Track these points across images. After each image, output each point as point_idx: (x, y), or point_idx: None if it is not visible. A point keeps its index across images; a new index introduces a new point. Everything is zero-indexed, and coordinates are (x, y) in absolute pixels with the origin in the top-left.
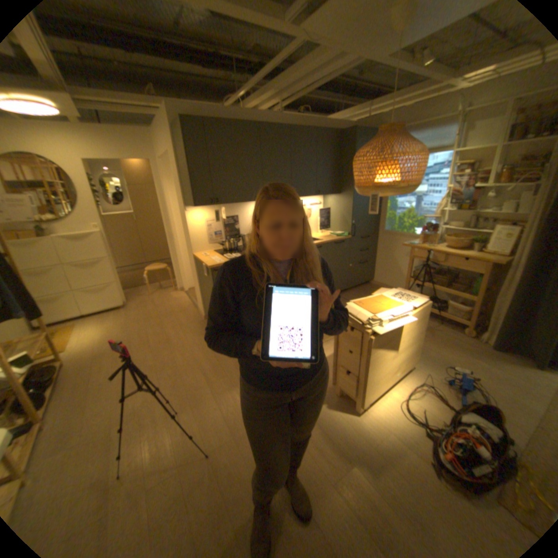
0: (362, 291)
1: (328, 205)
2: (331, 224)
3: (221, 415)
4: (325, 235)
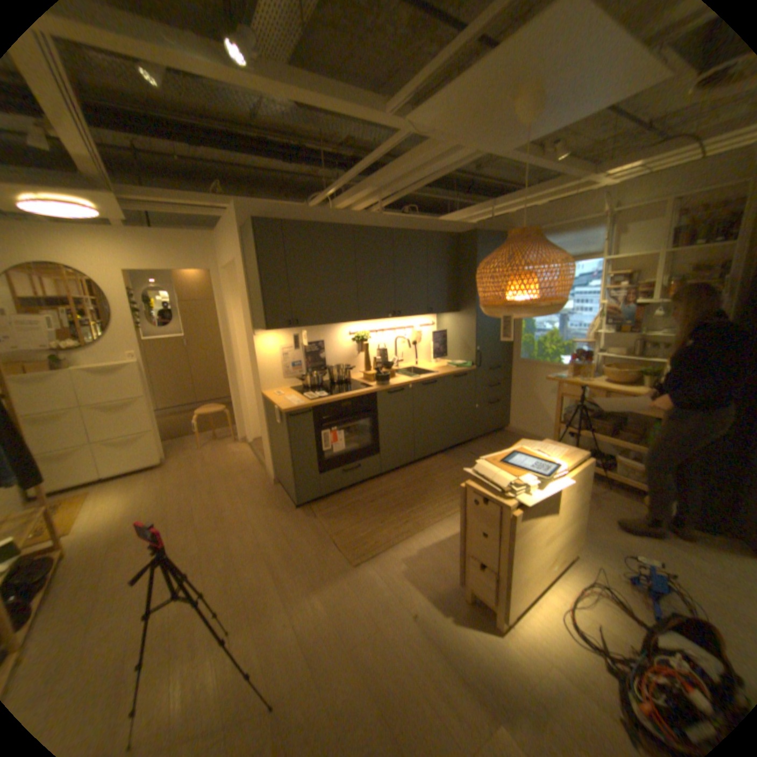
0: (495, 441)
1: (444, 326)
2: (449, 350)
3: (295, 636)
4: (441, 365)
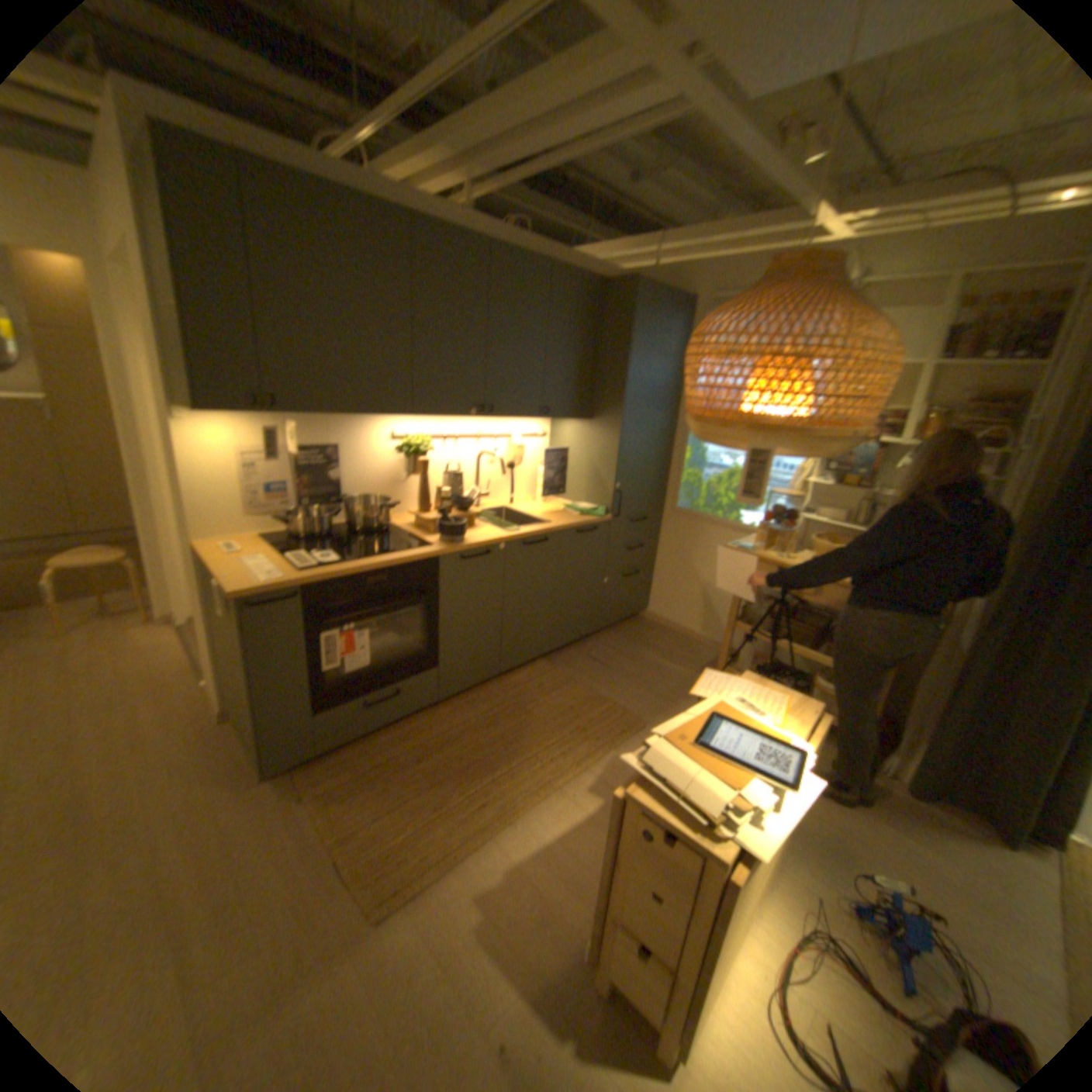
0: (625, 637)
1: (563, 443)
2: (567, 485)
3: None
4: (554, 510)
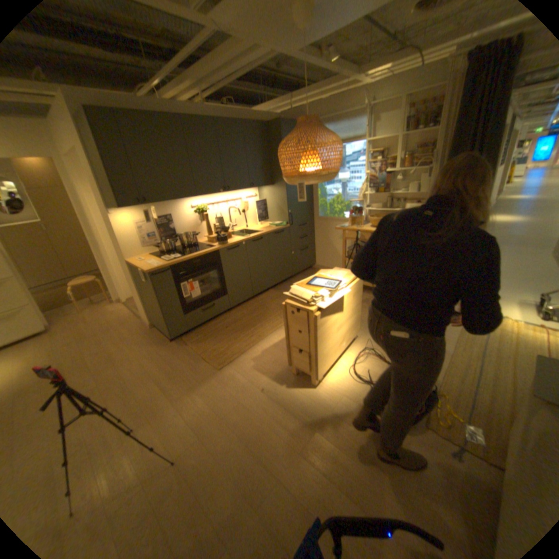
0: (306, 276)
1: (264, 197)
2: (269, 215)
3: (182, 420)
4: (265, 226)
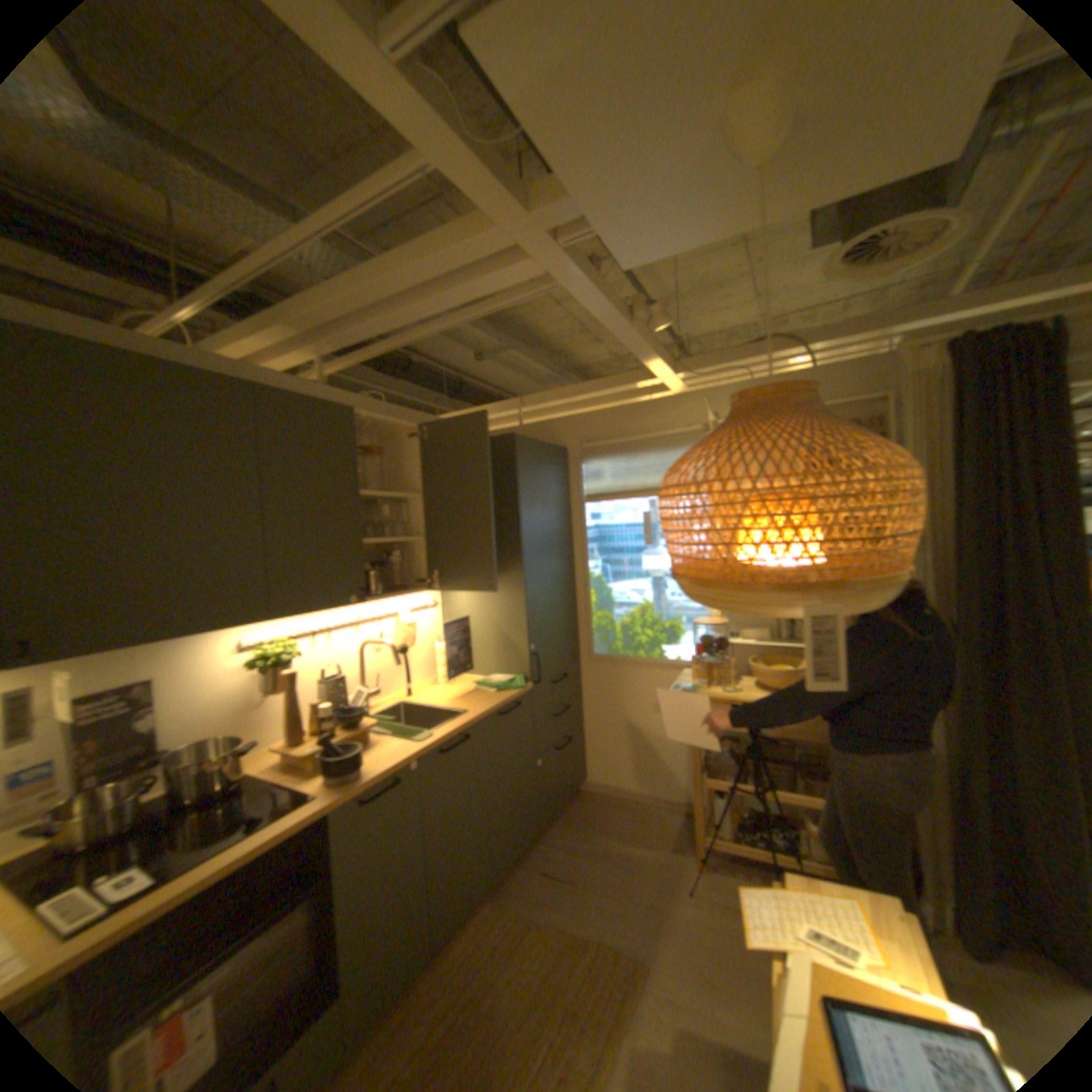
0: (576, 825)
1: (461, 608)
2: (474, 655)
3: None
4: (466, 690)
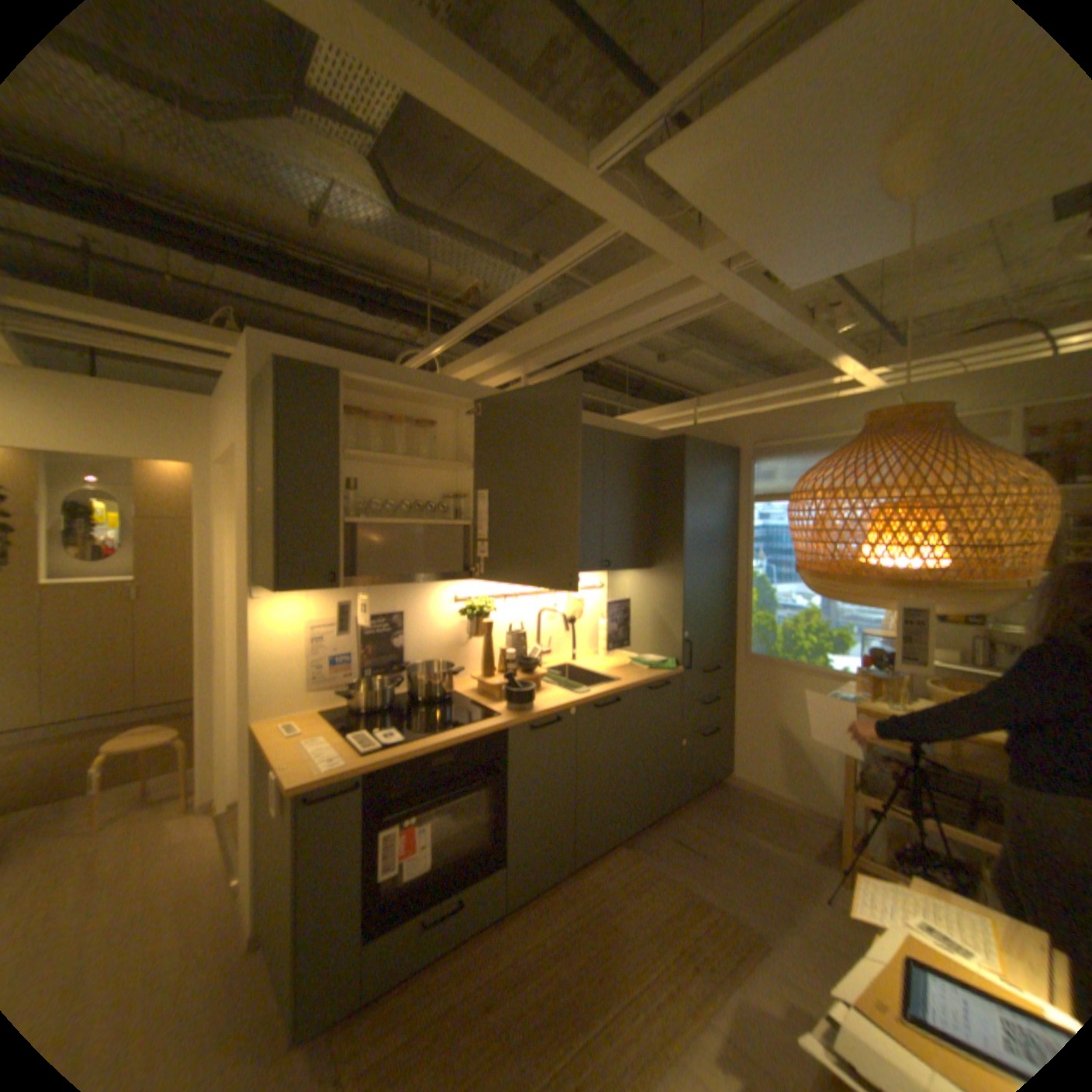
0: (716, 811)
1: (623, 591)
2: (631, 634)
3: None
4: (621, 663)
